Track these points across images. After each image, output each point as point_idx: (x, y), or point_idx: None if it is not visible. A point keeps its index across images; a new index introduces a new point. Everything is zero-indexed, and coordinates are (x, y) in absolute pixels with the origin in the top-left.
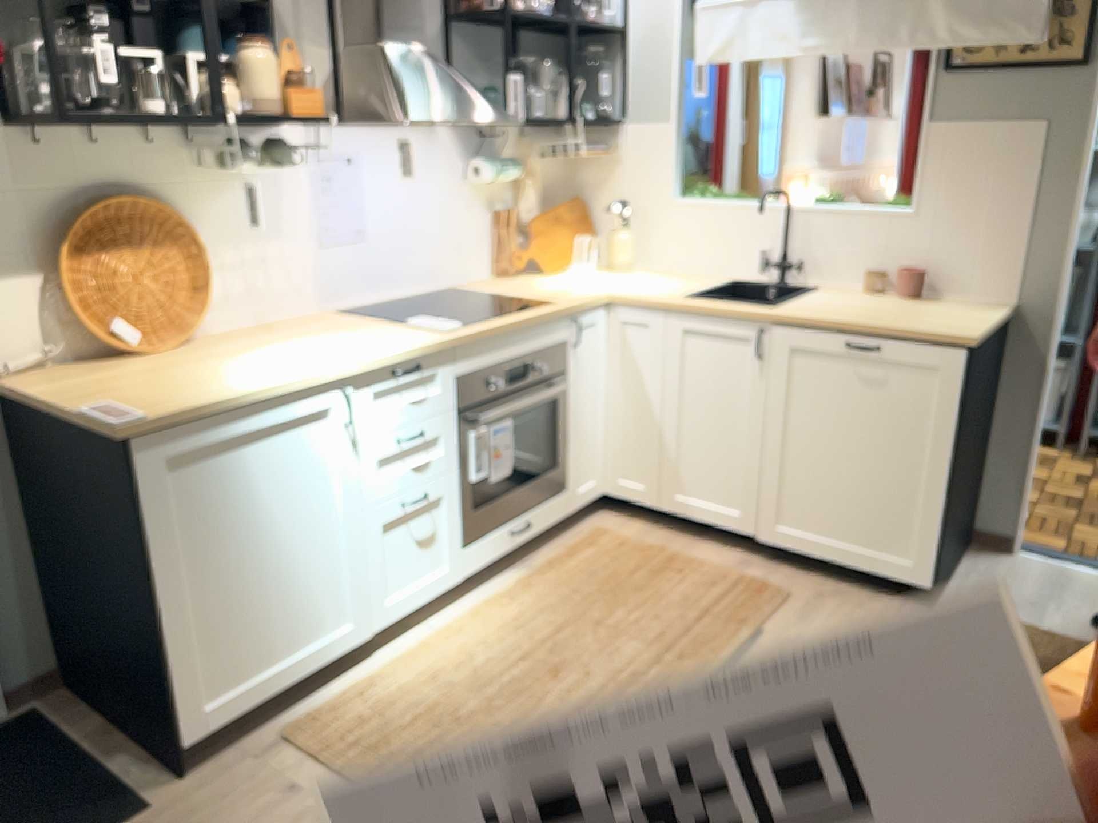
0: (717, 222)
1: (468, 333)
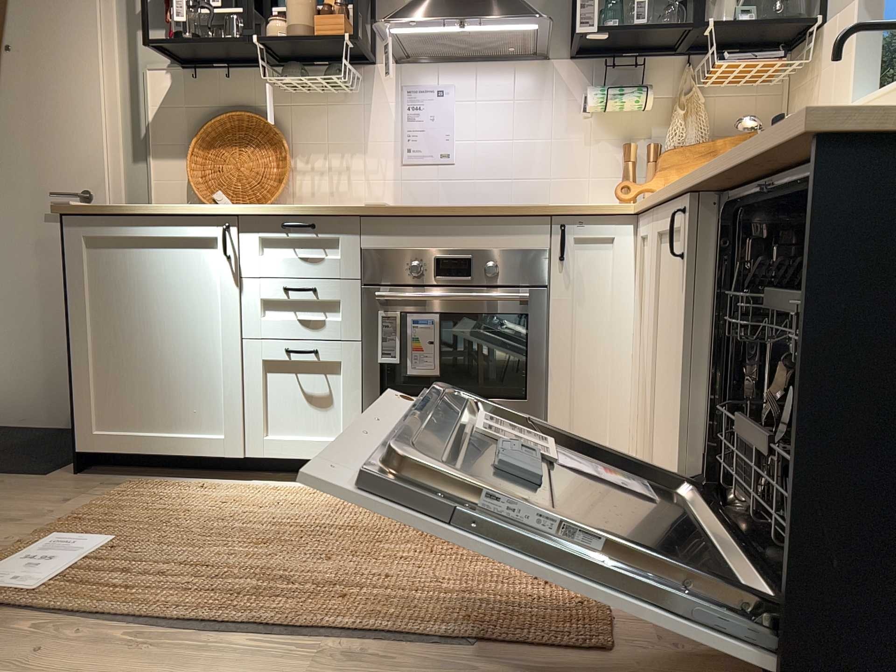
0: None
1: (374, 207)
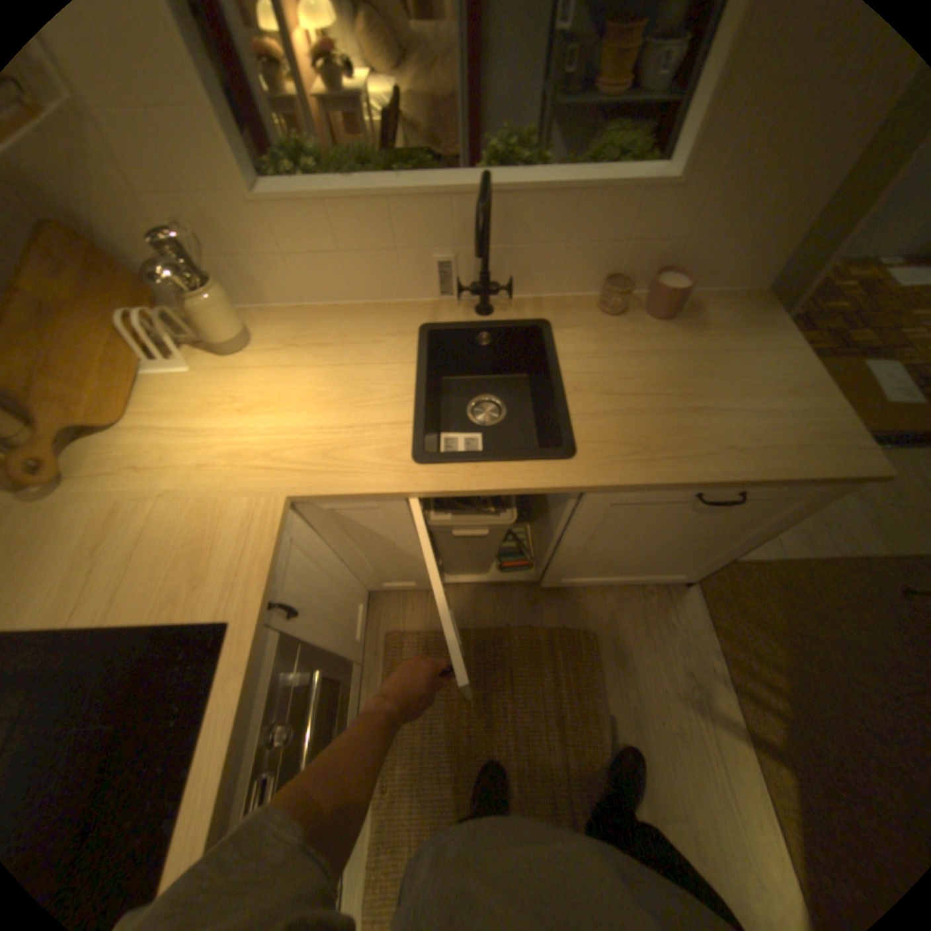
0: (349, 226)
1: None
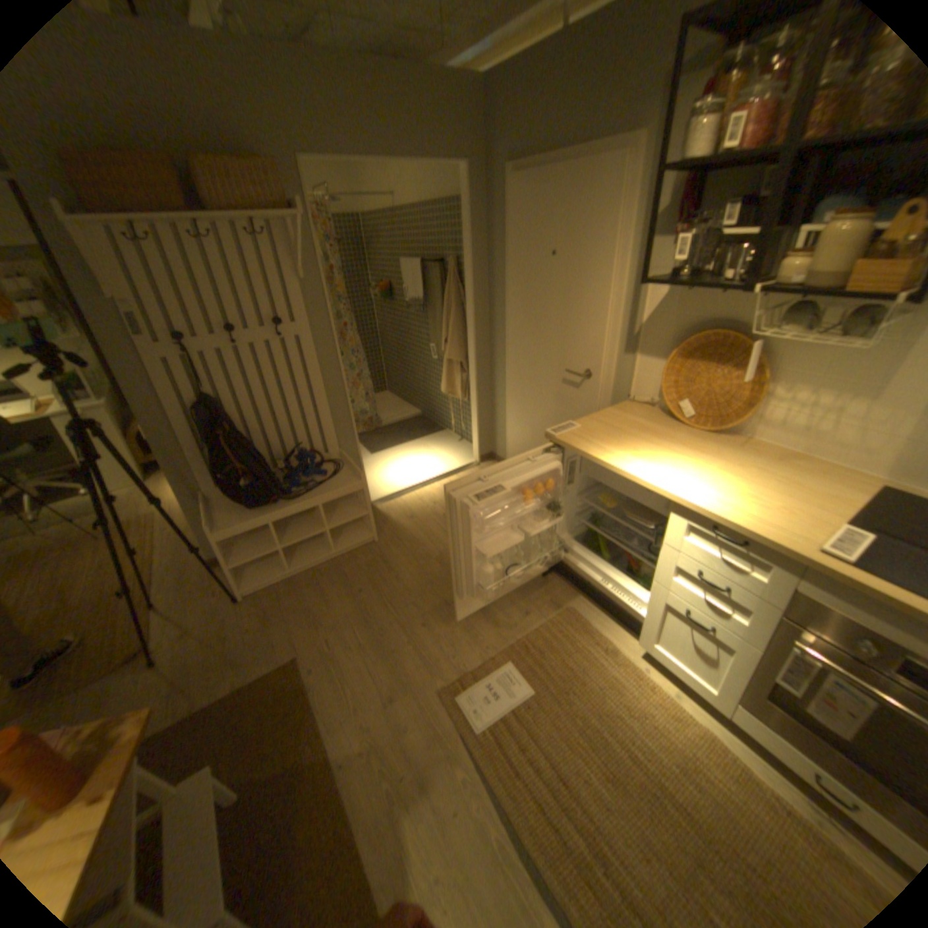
0: None
1: (833, 569)
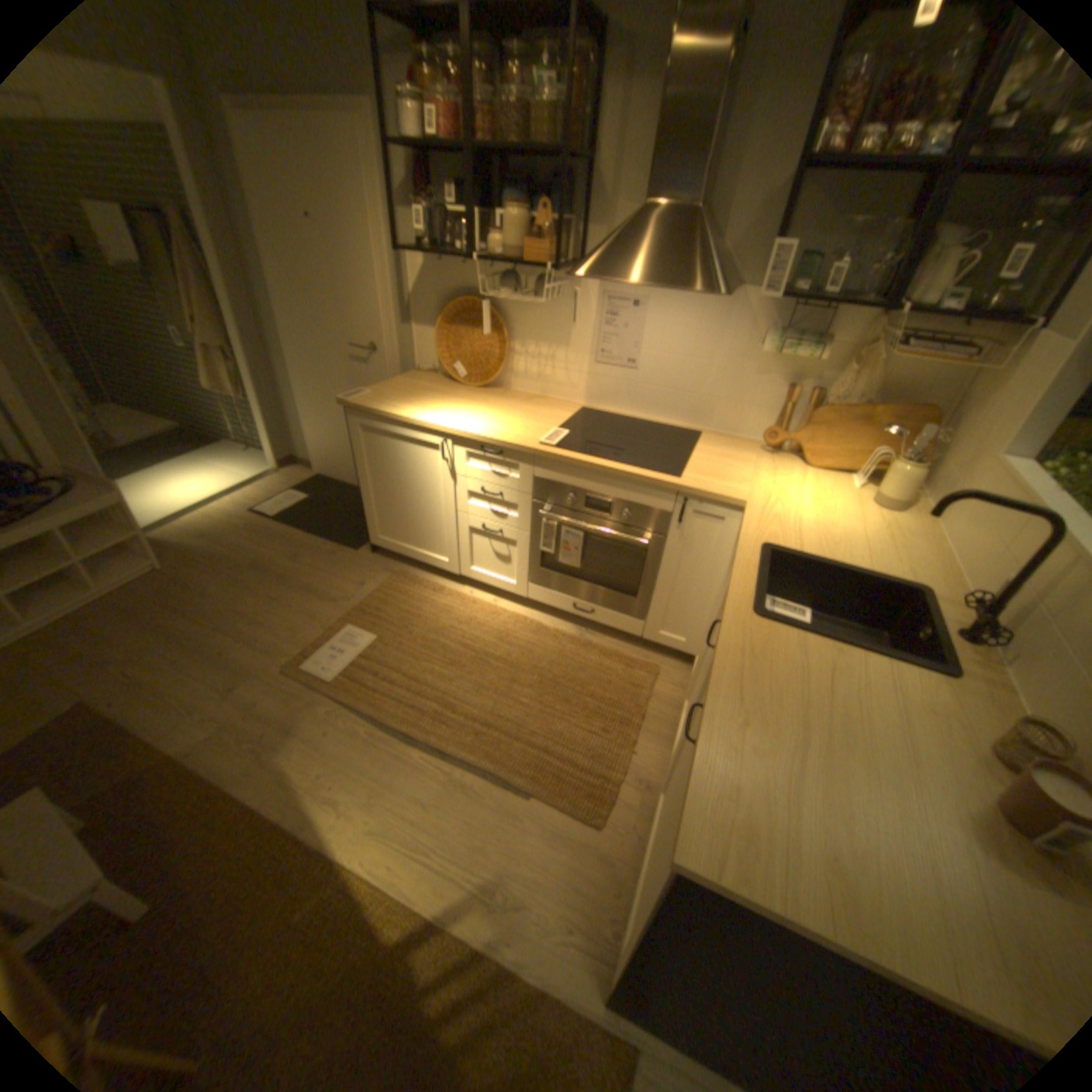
0: (1010, 512)
1: (544, 452)
